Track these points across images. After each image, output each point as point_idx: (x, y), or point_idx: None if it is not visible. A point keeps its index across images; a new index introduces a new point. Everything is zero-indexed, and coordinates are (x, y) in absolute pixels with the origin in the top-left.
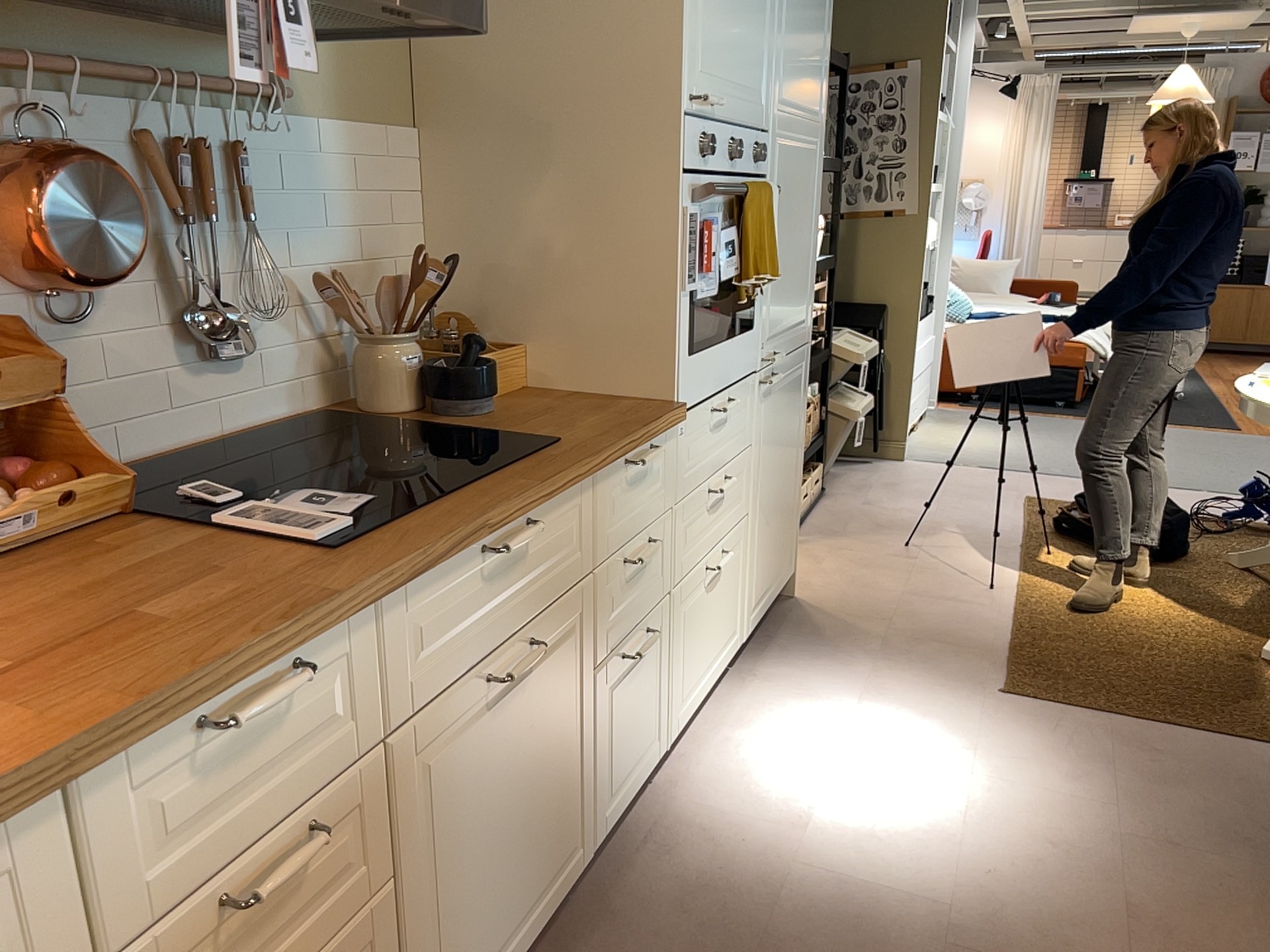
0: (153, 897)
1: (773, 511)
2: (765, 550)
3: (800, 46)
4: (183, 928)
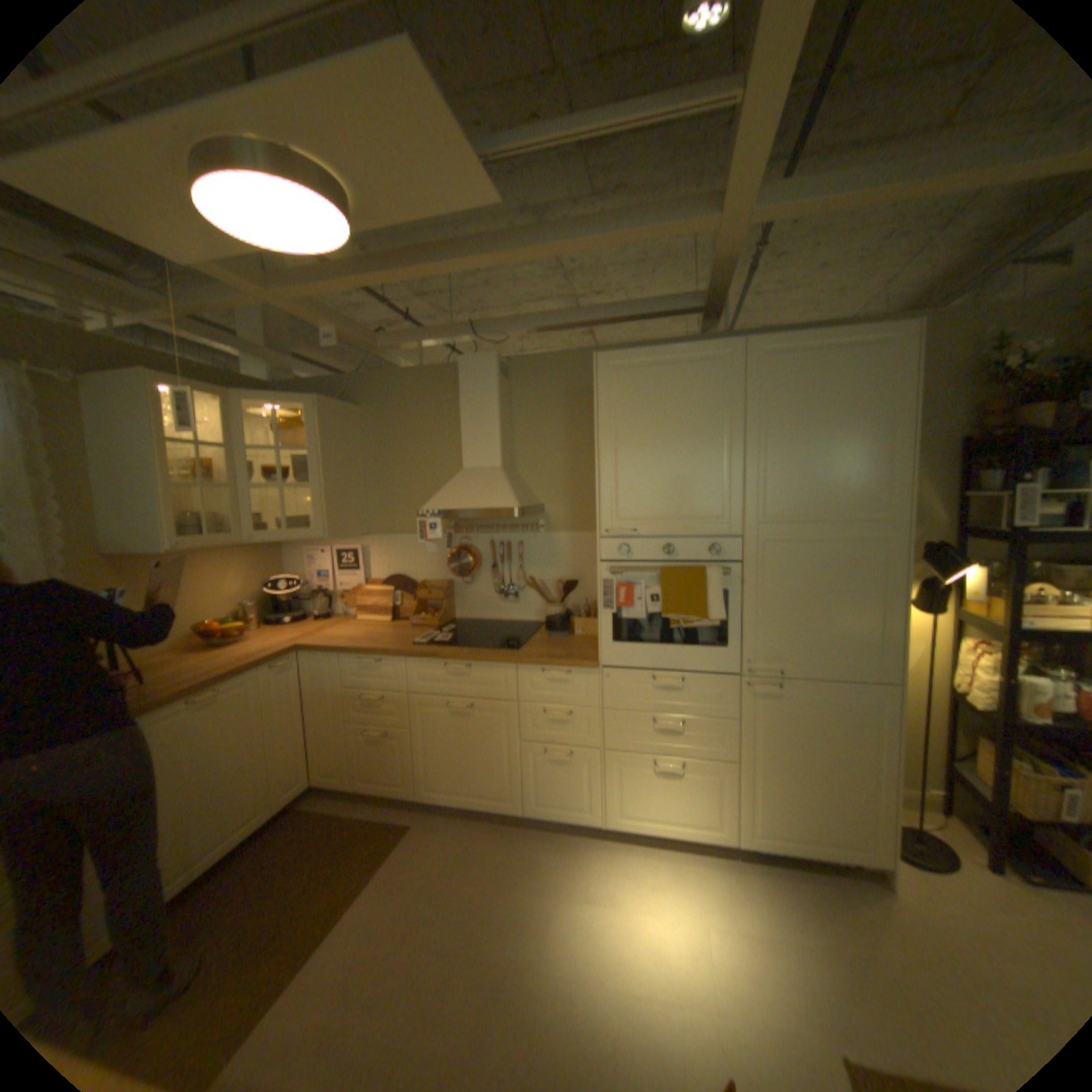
0: (351, 685)
1: (801, 787)
2: (782, 807)
3: (806, 478)
4: (356, 695)
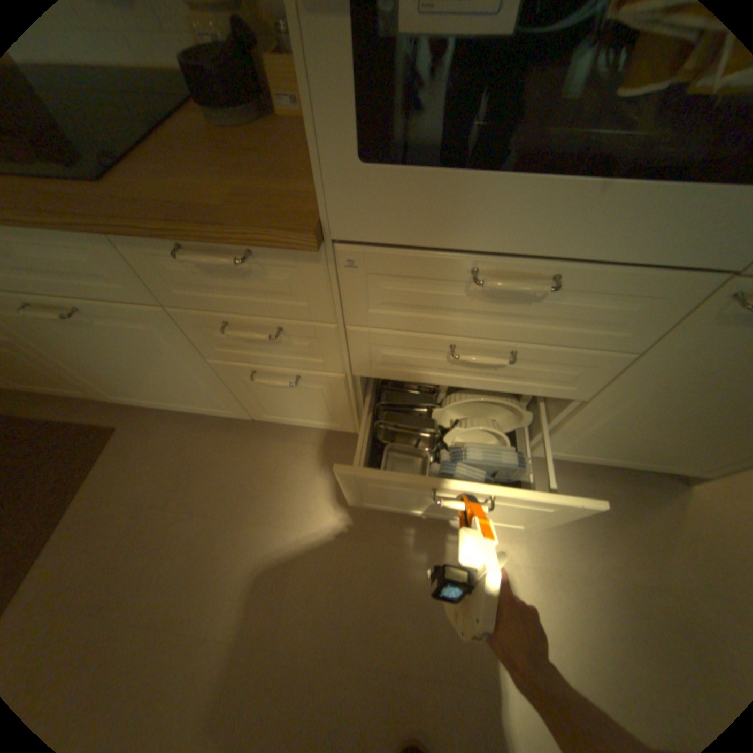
0: None
1: (675, 428)
2: (621, 438)
3: None
4: None
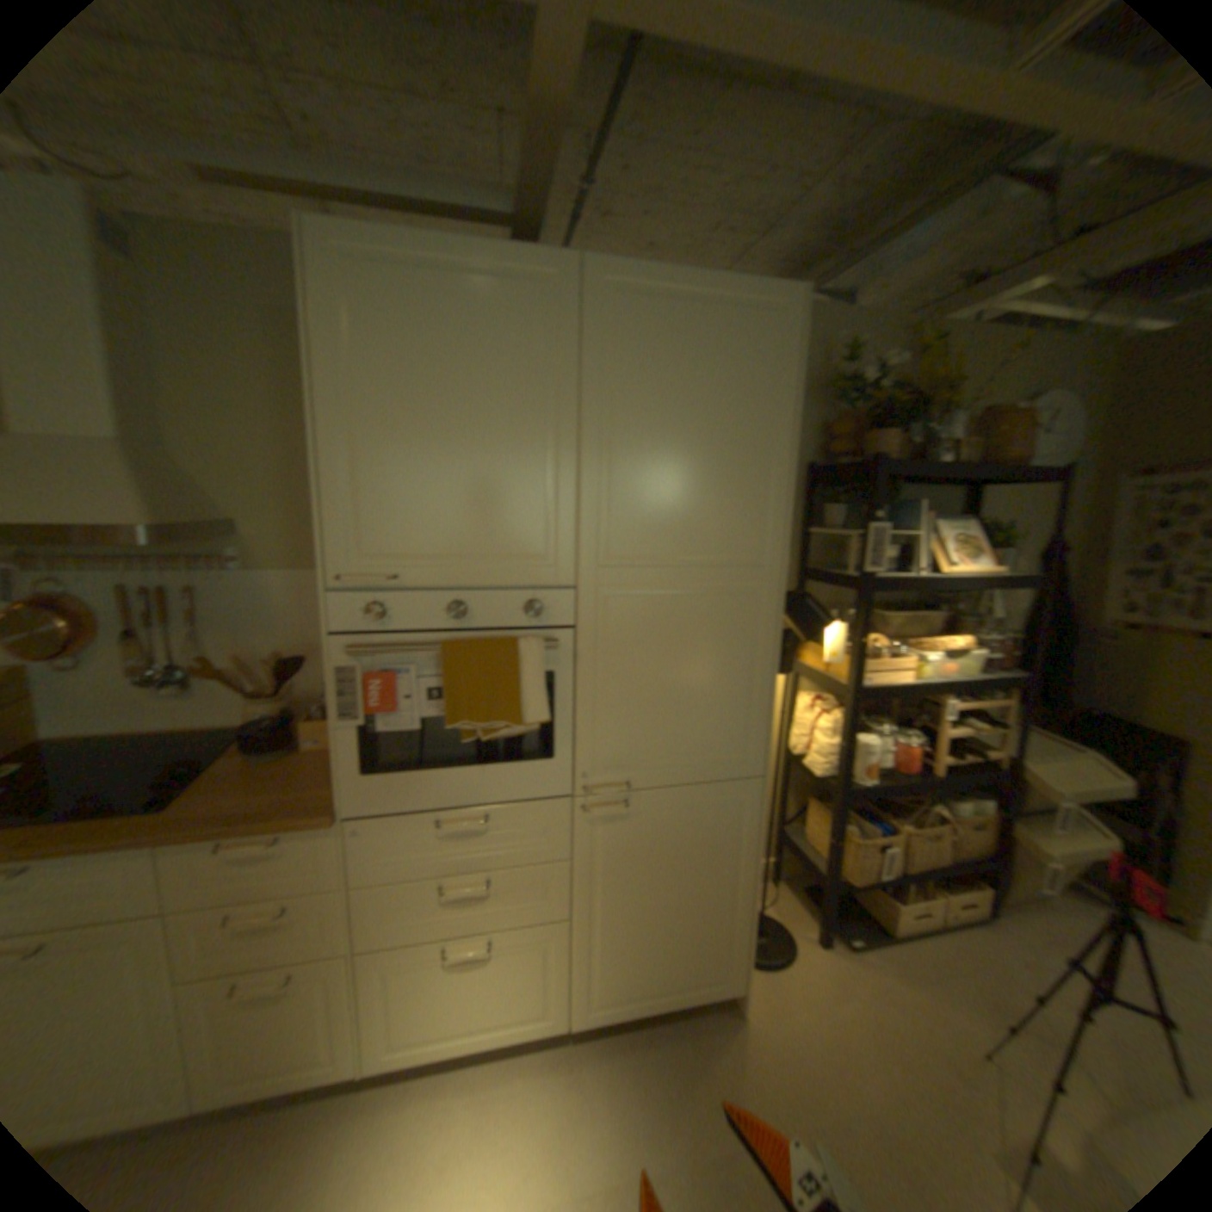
0: None
1: (651, 929)
2: (627, 961)
3: (668, 499)
4: None
